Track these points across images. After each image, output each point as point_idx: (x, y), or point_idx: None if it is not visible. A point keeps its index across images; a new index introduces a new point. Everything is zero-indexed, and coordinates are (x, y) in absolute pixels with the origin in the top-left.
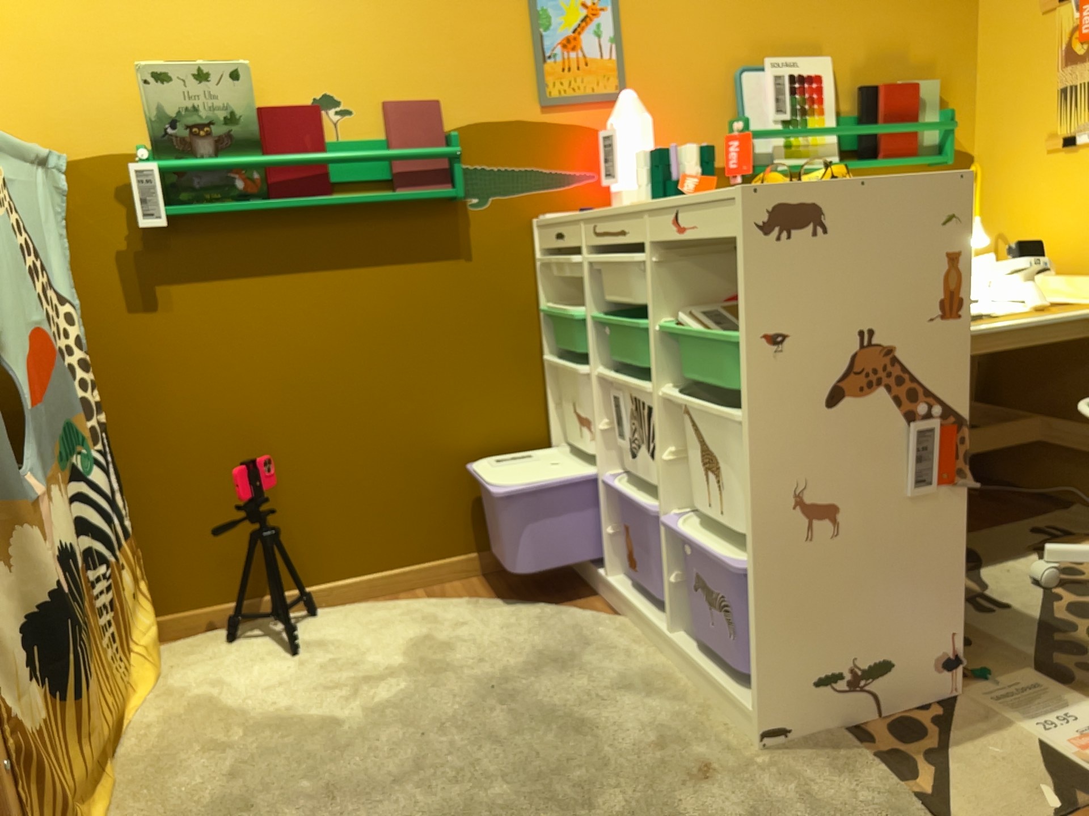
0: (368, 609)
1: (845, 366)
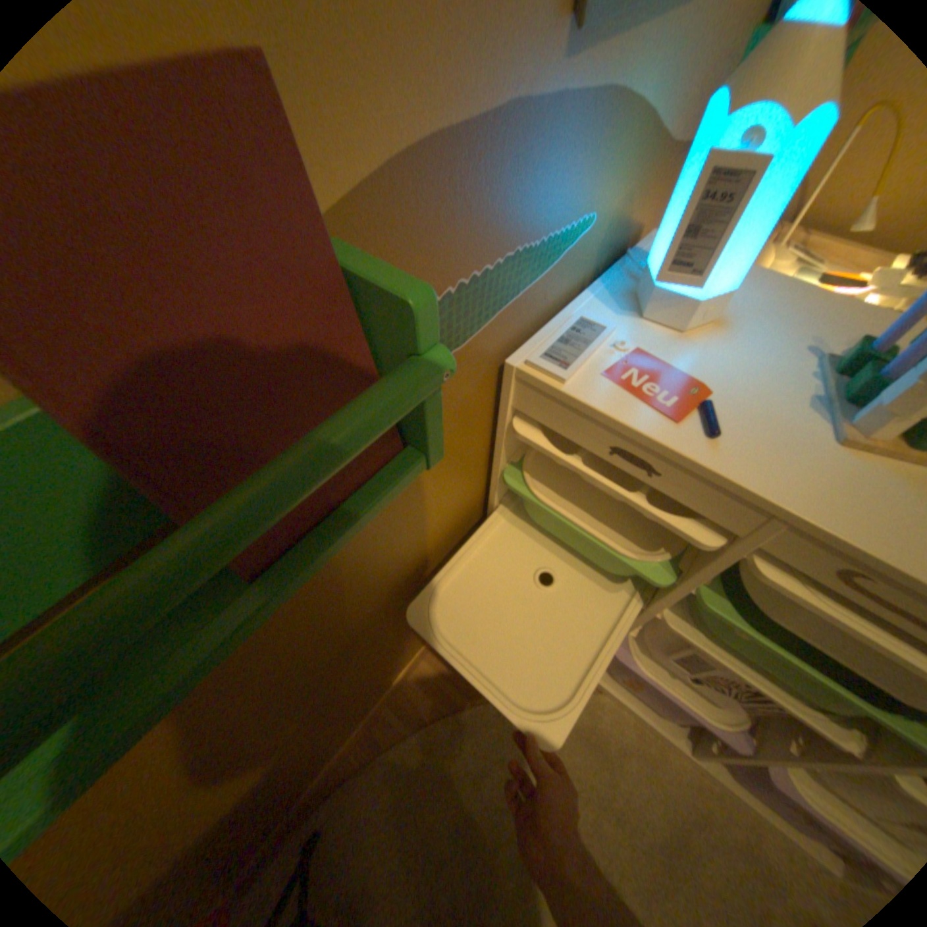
0: (368, 792)
1: None
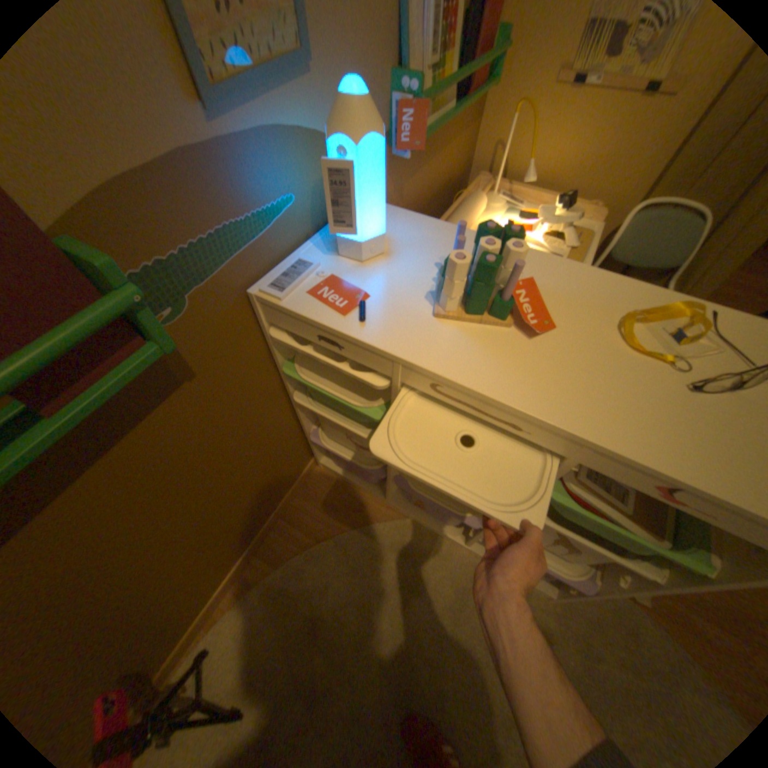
0: (243, 615)
1: None
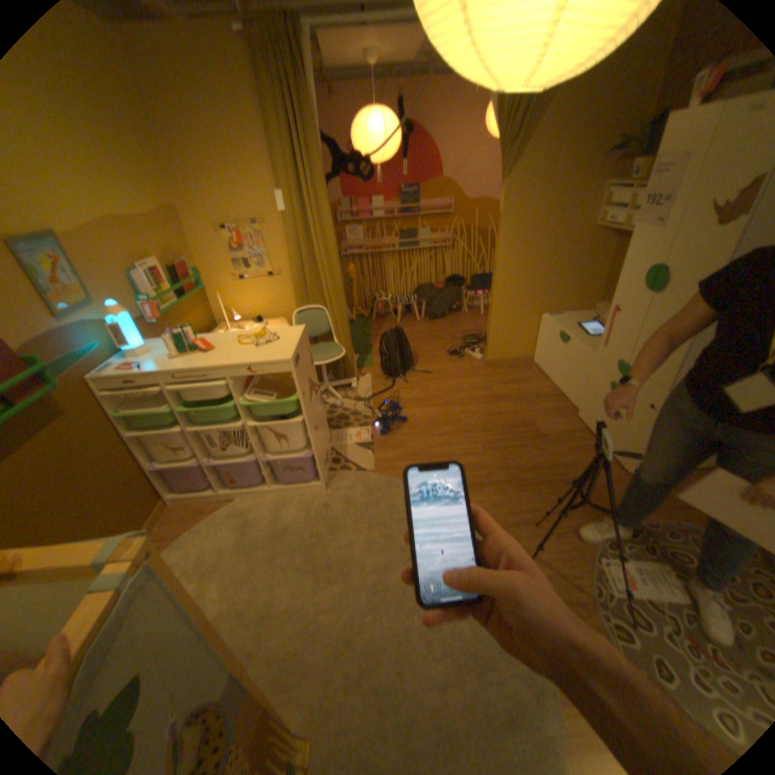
0: None
1: (306, 389)
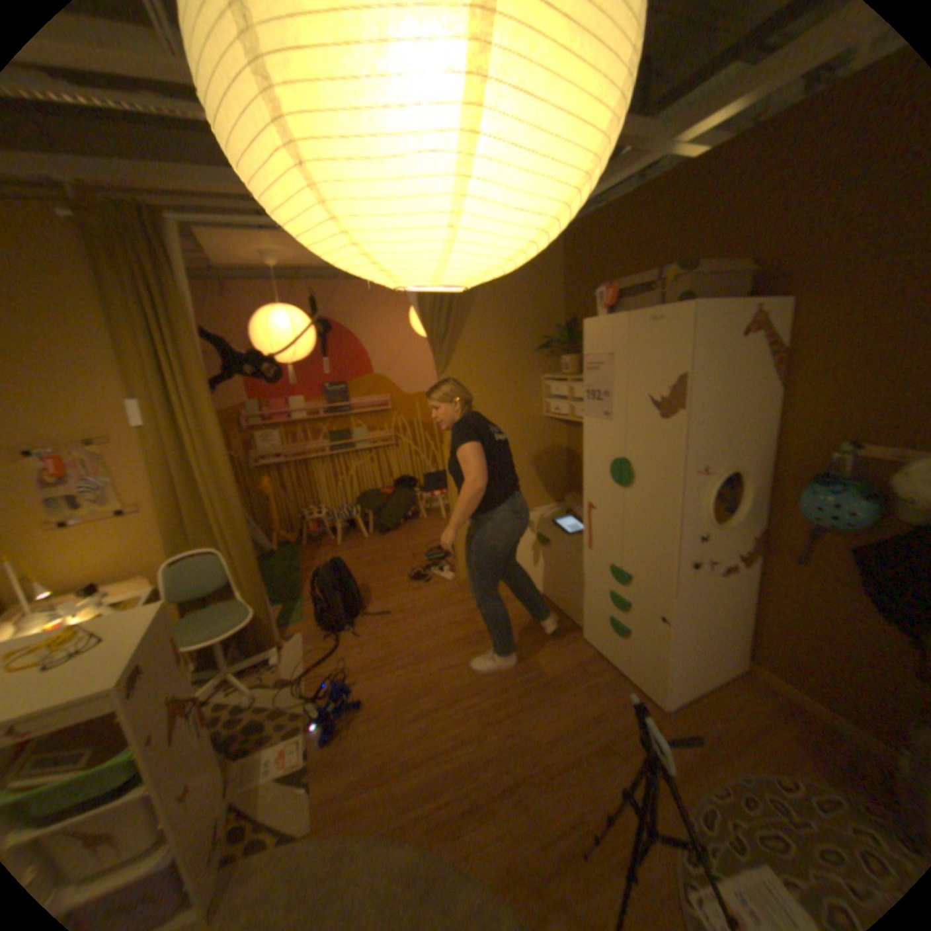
0: None
1: (160, 723)
